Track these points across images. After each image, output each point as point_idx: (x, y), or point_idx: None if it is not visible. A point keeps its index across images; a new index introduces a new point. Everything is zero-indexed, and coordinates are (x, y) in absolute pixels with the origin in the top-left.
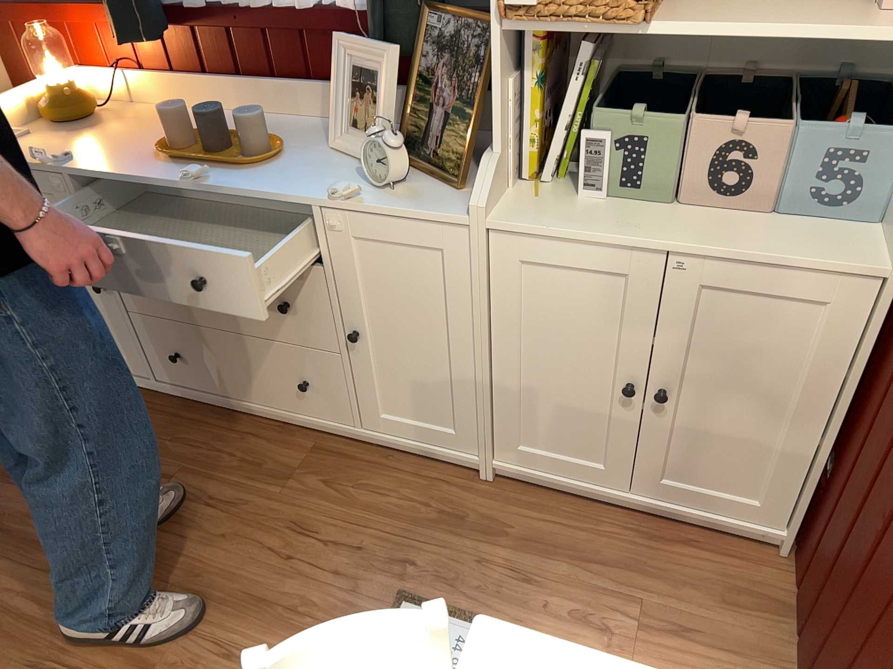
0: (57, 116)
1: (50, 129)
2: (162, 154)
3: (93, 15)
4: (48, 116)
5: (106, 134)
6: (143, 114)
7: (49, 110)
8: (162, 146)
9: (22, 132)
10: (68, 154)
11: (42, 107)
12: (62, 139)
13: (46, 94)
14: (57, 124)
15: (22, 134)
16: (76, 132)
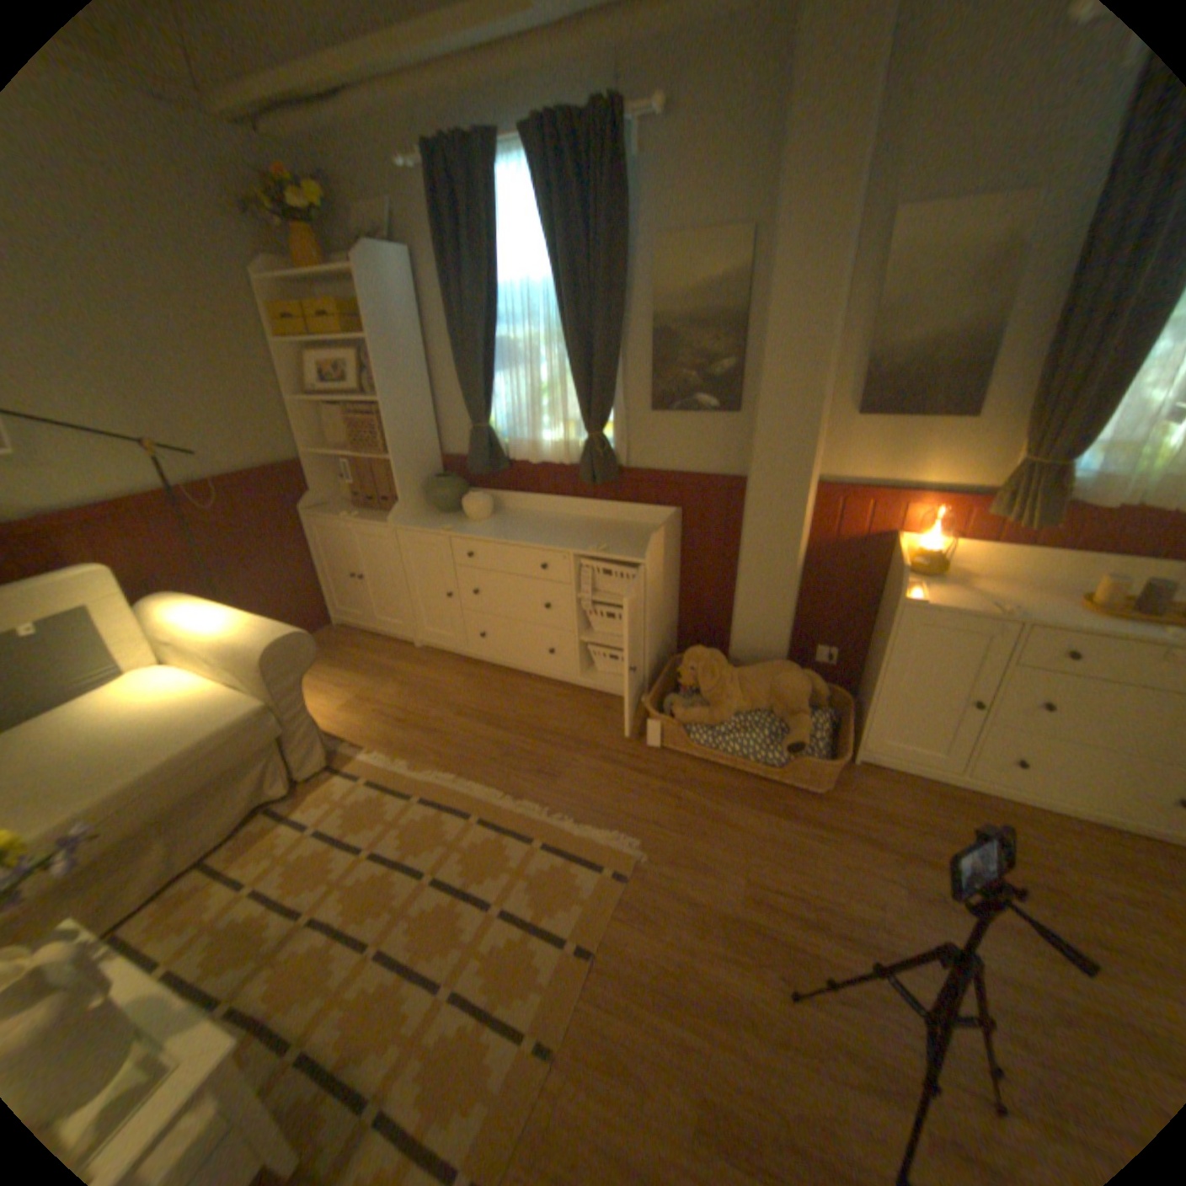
0: (936, 573)
1: (929, 582)
2: (1097, 615)
3: (948, 501)
4: (928, 572)
5: (993, 590)
6: (982, 574)
7: (928, 568)
8: (1101, 609)
9: (918, 584)
10: (1017, 609)
11: (920, 565)
12: (962, 592)
13: (920, 556)
14: (927, 578)
15: (923, 585)
16: (959, 586)
